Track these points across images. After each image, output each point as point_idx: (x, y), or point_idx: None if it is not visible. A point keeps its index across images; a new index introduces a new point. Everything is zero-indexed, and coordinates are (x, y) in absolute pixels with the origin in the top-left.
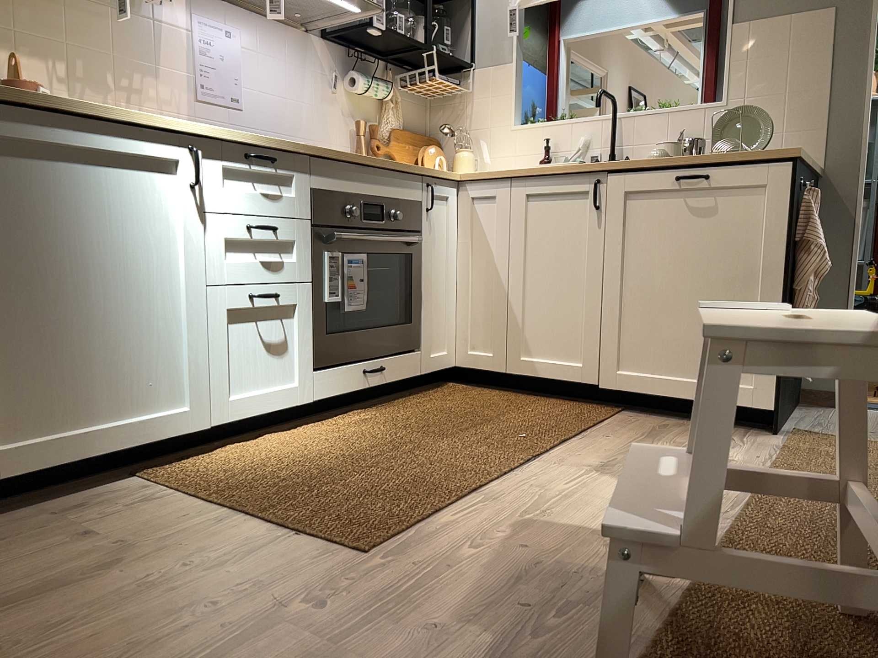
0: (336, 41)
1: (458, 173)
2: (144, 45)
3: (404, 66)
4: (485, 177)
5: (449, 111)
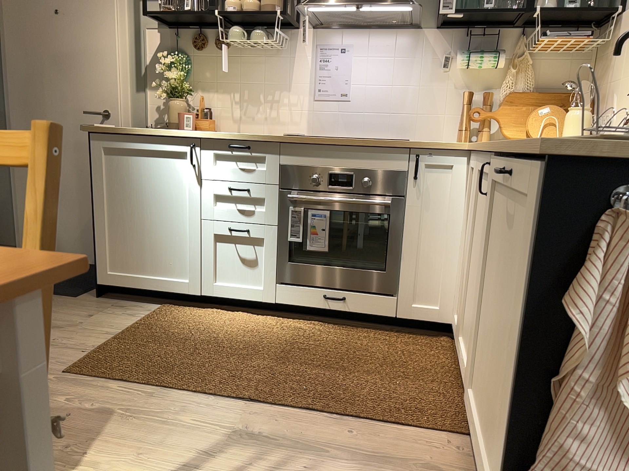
0: (449, 26)
1: (465, 145)
2: (281, 71)
3: (546, 26)
4: (473, 151)
5: (602, 63)
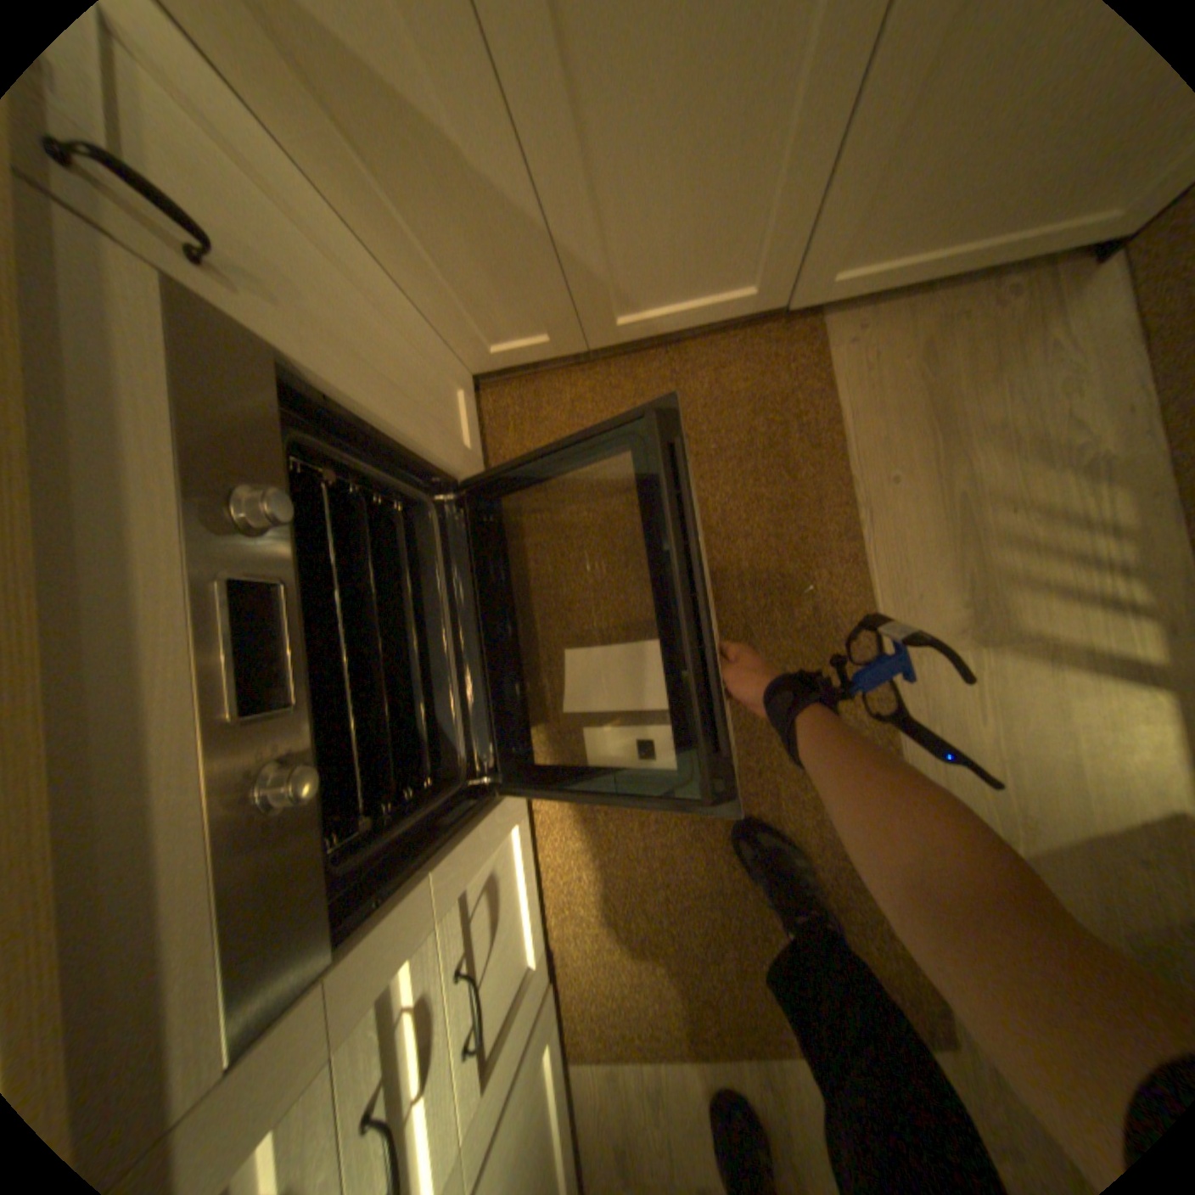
0: None
1: None
2: None
3: None
4: None
5: None
